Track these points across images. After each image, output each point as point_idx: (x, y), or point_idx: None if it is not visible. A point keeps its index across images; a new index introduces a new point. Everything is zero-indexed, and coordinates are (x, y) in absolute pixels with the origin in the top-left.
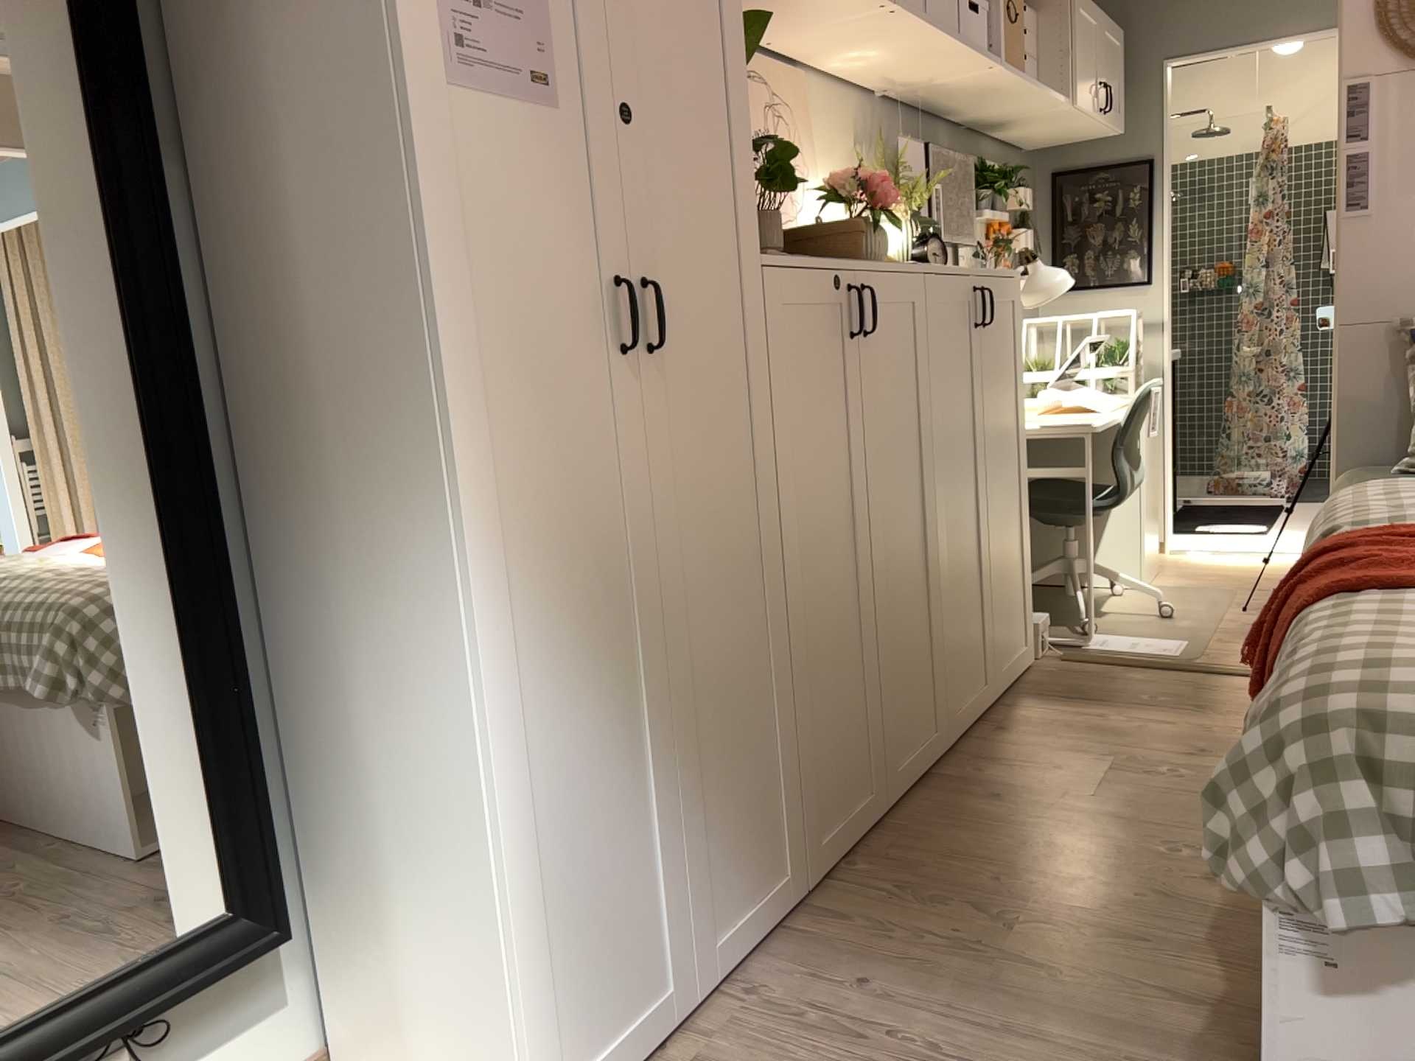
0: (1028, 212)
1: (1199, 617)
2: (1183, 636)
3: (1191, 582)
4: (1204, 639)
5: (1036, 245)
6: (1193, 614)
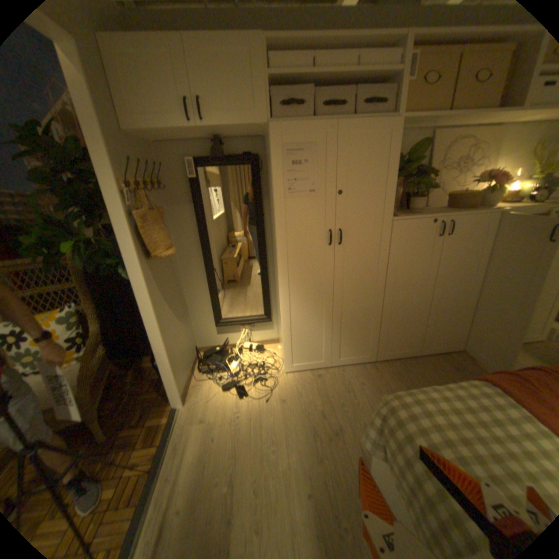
0: None
1: None
2: None
3: None
4: None
5: None
6: None
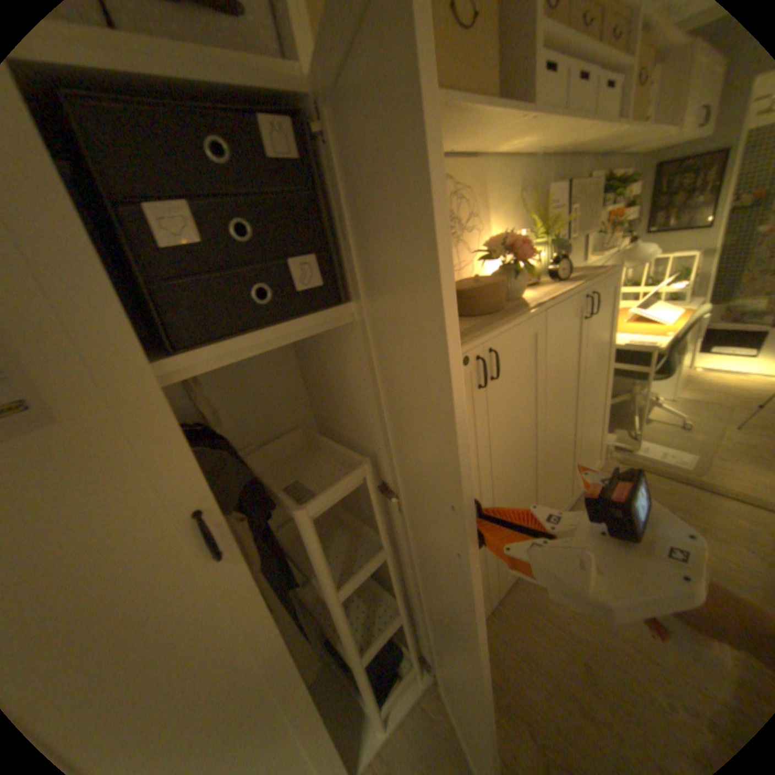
0: (641, 190)
1: (710, 436)
2: (698, 454)
3: (707, 401)
4: (712, 459)
5: (643, 209)
6: (706, 432)
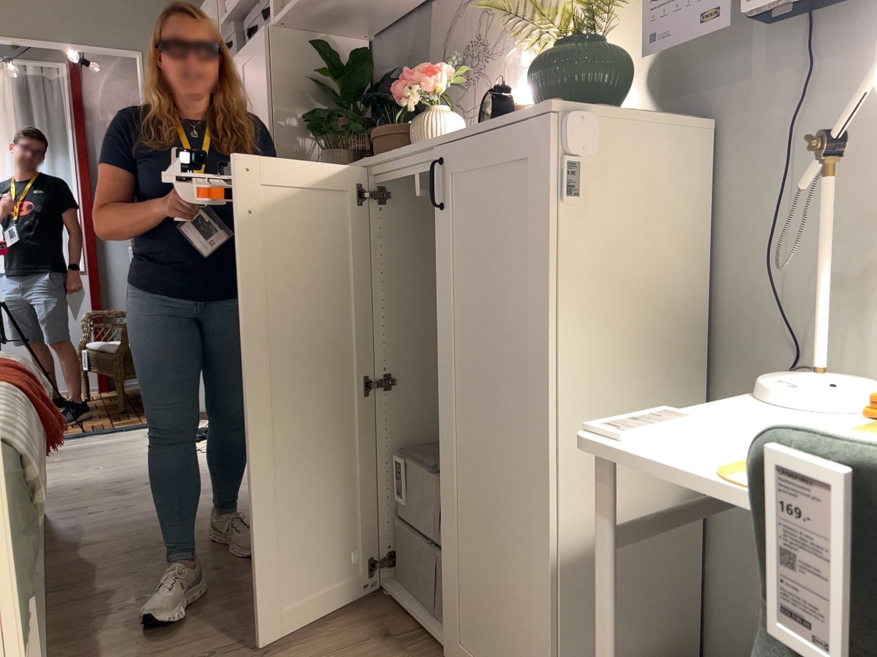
0: None
1: None
2: None
3: None
4: None
5: None
6: None
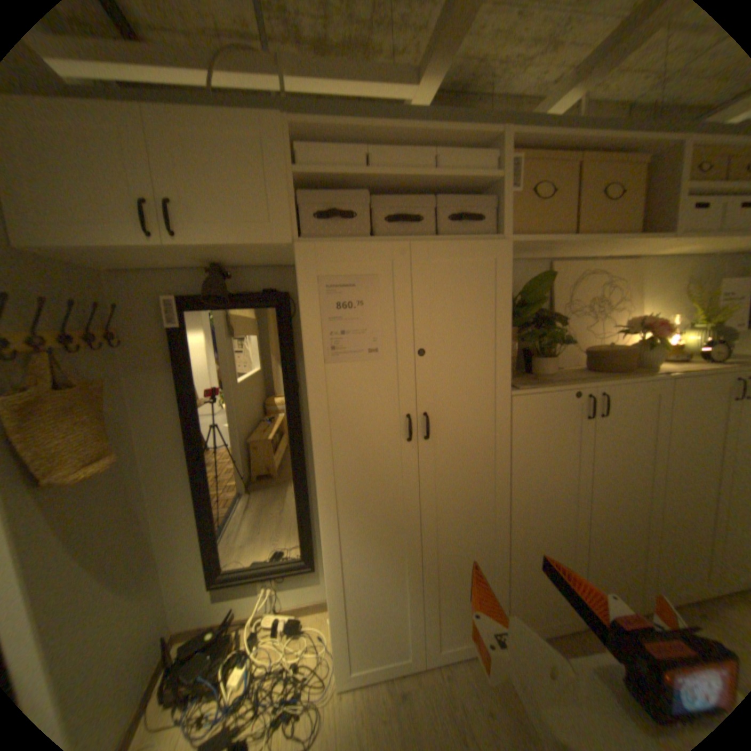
0: None
1: None
2: None
3: None
4: None
5: None
6: None
